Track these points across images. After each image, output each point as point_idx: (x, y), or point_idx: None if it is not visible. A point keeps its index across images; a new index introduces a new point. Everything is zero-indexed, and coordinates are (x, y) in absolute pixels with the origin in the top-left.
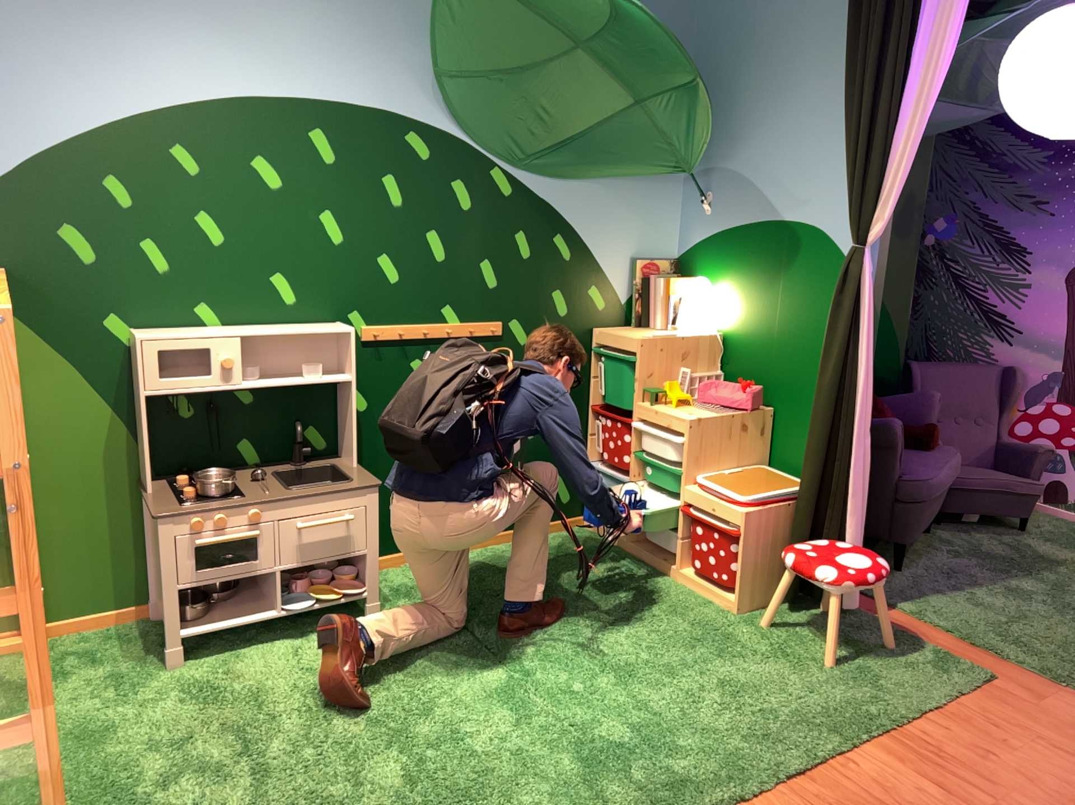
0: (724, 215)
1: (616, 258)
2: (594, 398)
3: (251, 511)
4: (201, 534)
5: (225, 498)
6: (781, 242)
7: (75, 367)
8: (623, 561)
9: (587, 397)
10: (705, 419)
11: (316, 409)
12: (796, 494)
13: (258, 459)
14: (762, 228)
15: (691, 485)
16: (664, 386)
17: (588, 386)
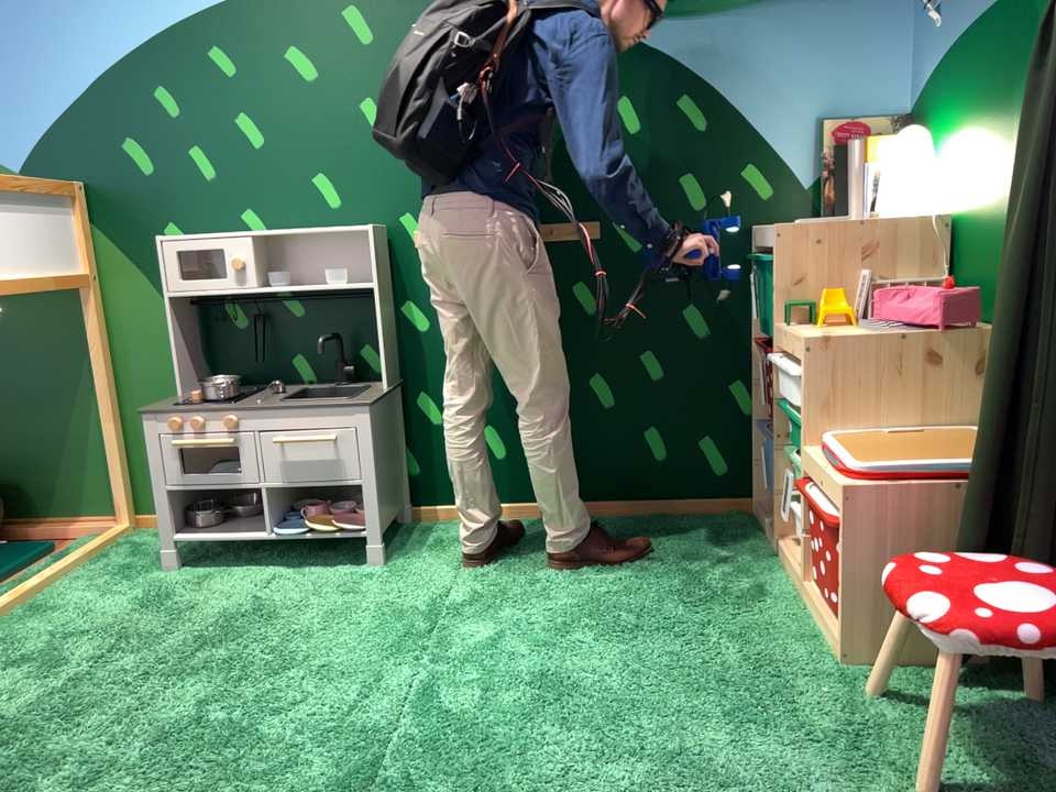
0: (958, 7)
1: (790, 118)
2: (760, 328)
3: (220, 418)
4: (173, 438)
5: (210, 405)
6: (1026, 14)
7: (134, 273)
8: (751, 565)
9: (750, 326)
10: (848, 339)
11: (366, 326)
12: (978, 470)
13: (306, 377)
14: (1001, 3)
15: (819, 448)
16: (830, 298)
17: (750, 309)
